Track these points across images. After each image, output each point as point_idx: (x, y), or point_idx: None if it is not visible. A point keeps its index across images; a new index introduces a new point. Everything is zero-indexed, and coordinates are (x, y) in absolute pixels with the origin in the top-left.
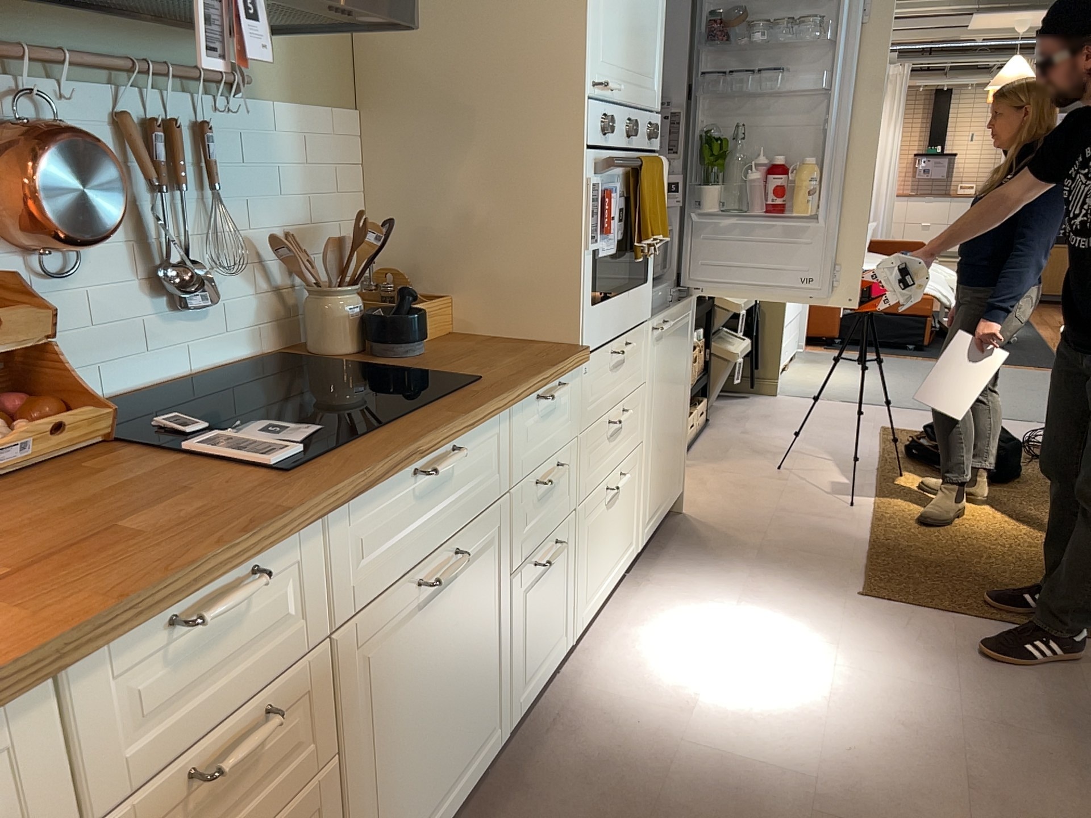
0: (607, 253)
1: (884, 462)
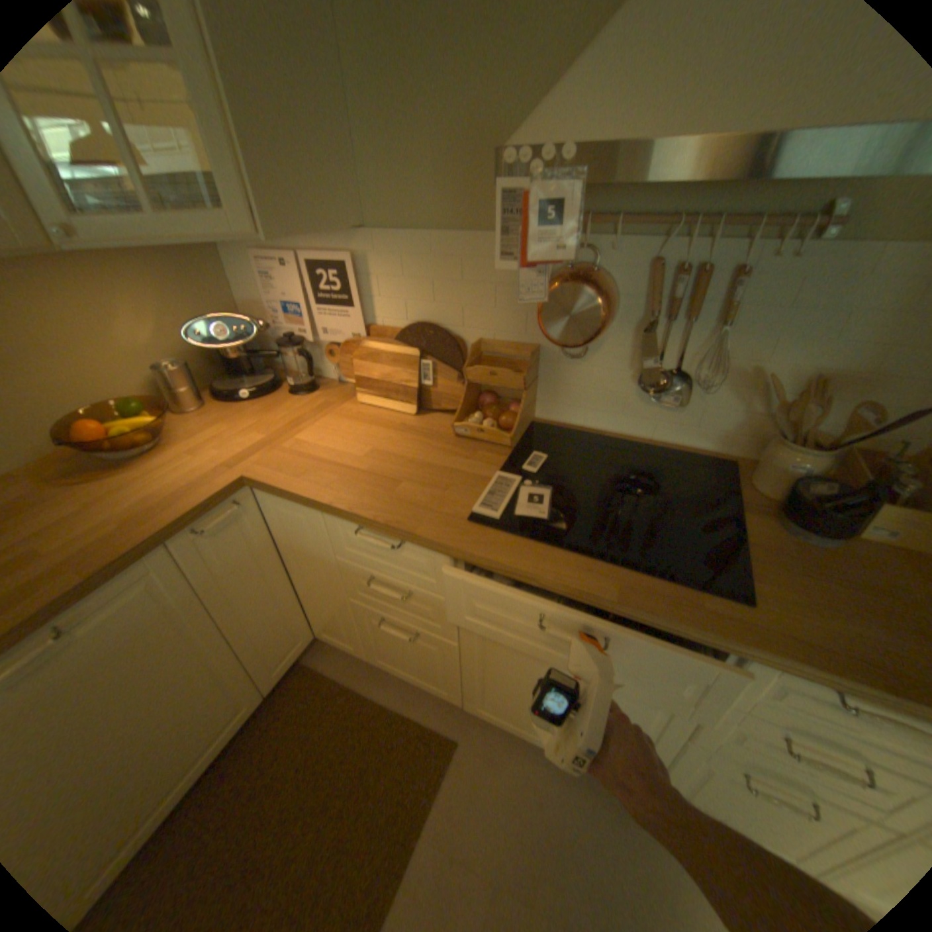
0: None
1: None
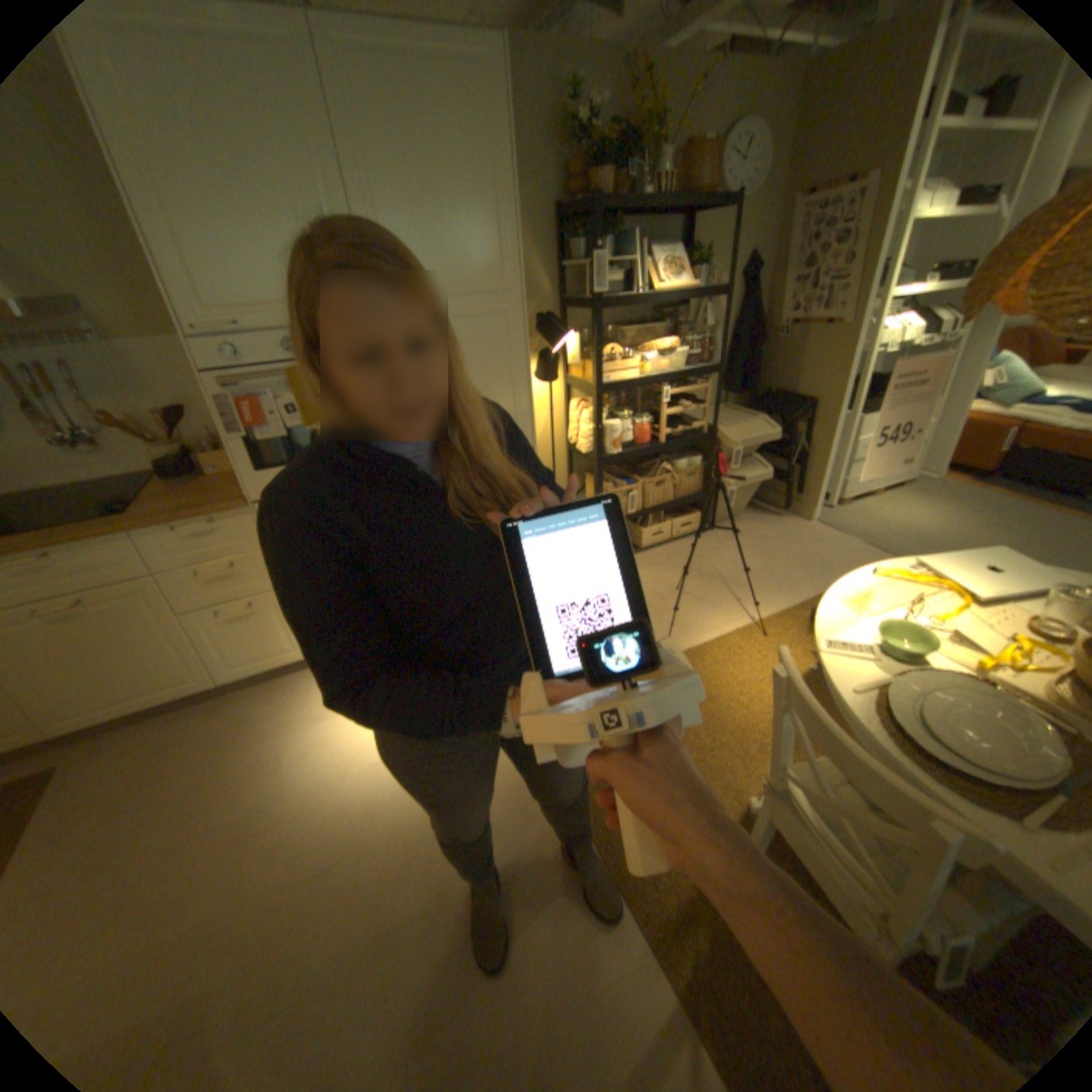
0: (270, 438)
1: (777, 619)
